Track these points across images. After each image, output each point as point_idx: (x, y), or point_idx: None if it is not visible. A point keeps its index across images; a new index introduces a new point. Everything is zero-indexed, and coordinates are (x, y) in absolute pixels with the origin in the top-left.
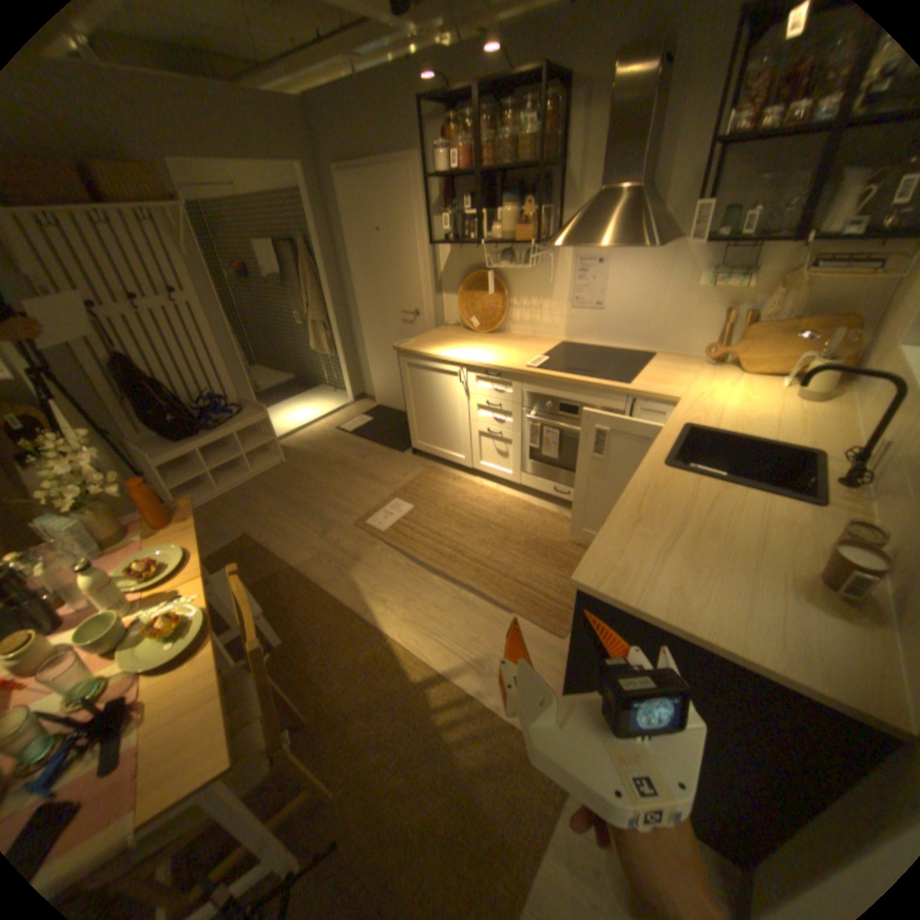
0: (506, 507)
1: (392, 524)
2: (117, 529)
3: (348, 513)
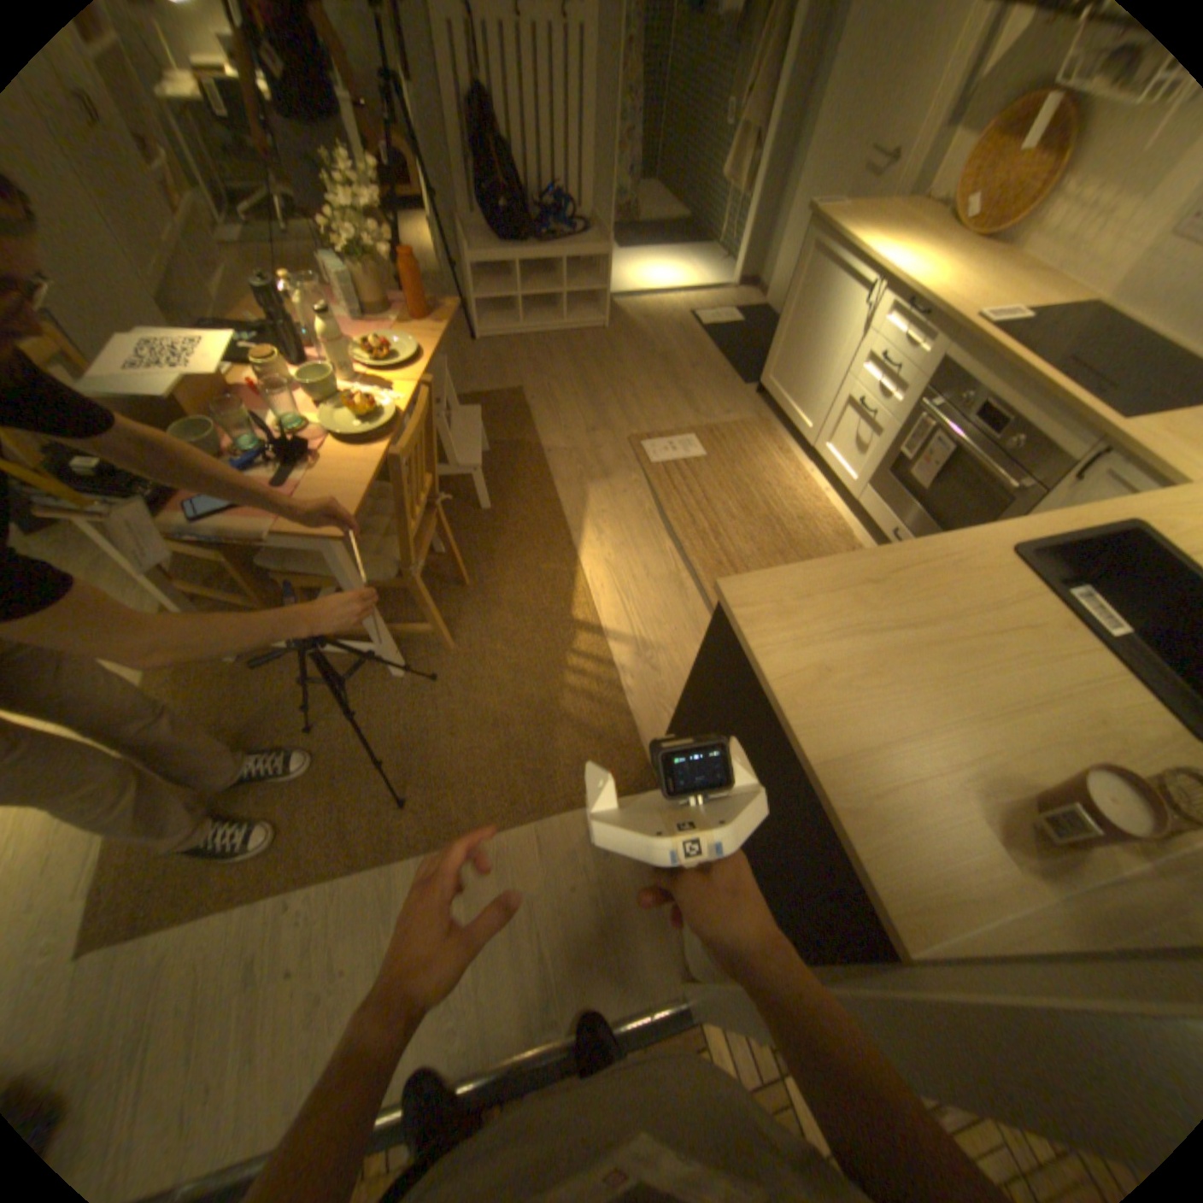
0: (814, 520)
1: (666, 463)
2: (384, 305)
3: (630, 424)
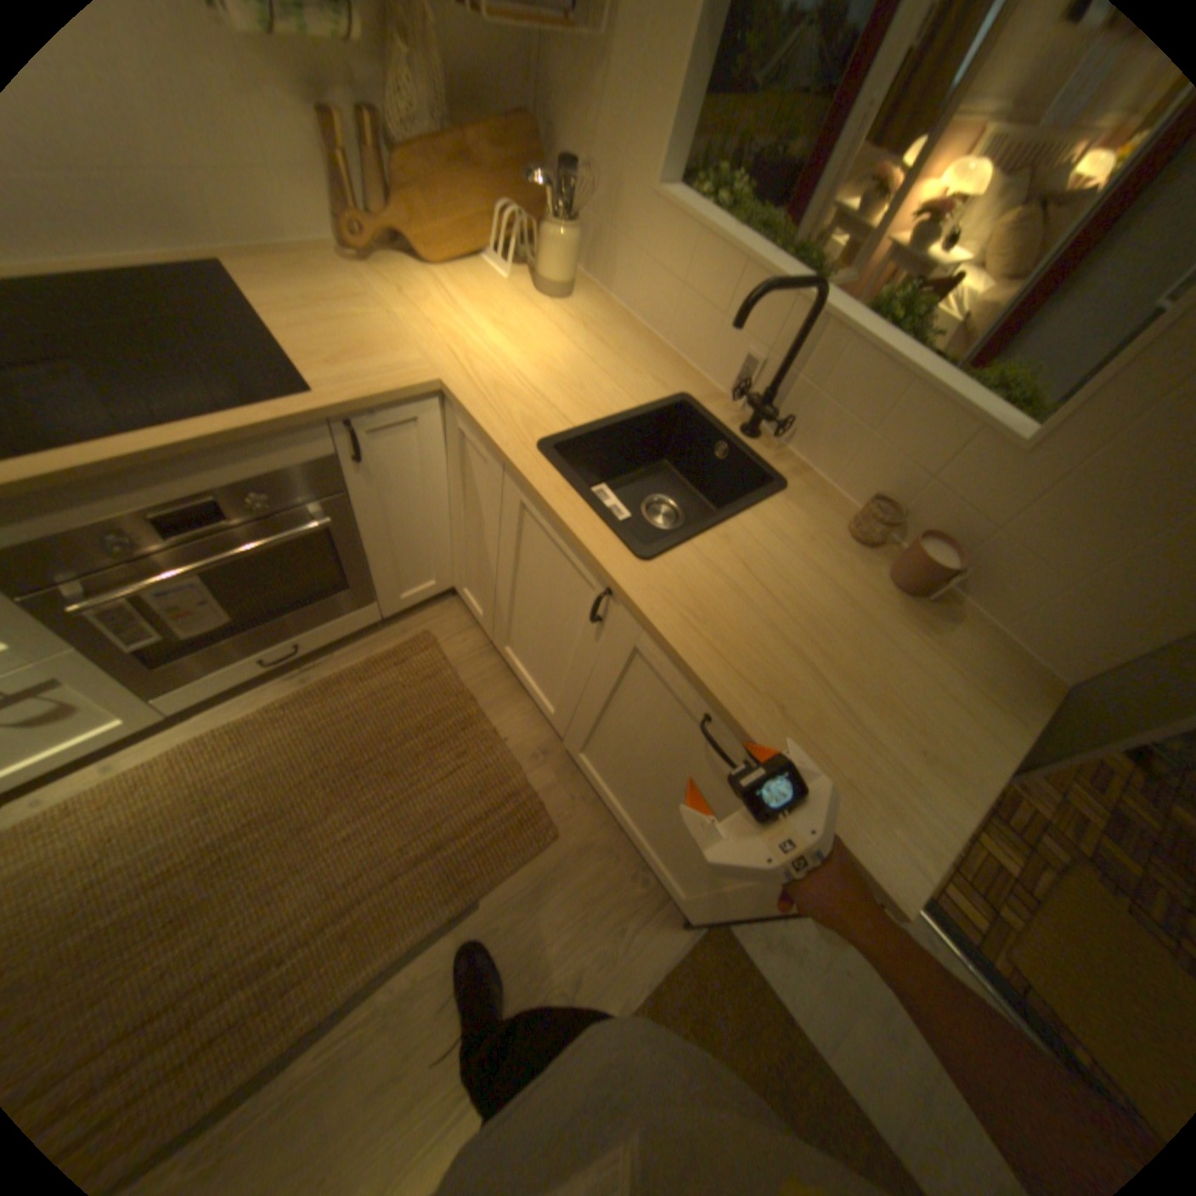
0: (202, 783)
1: None
2: None
3: None
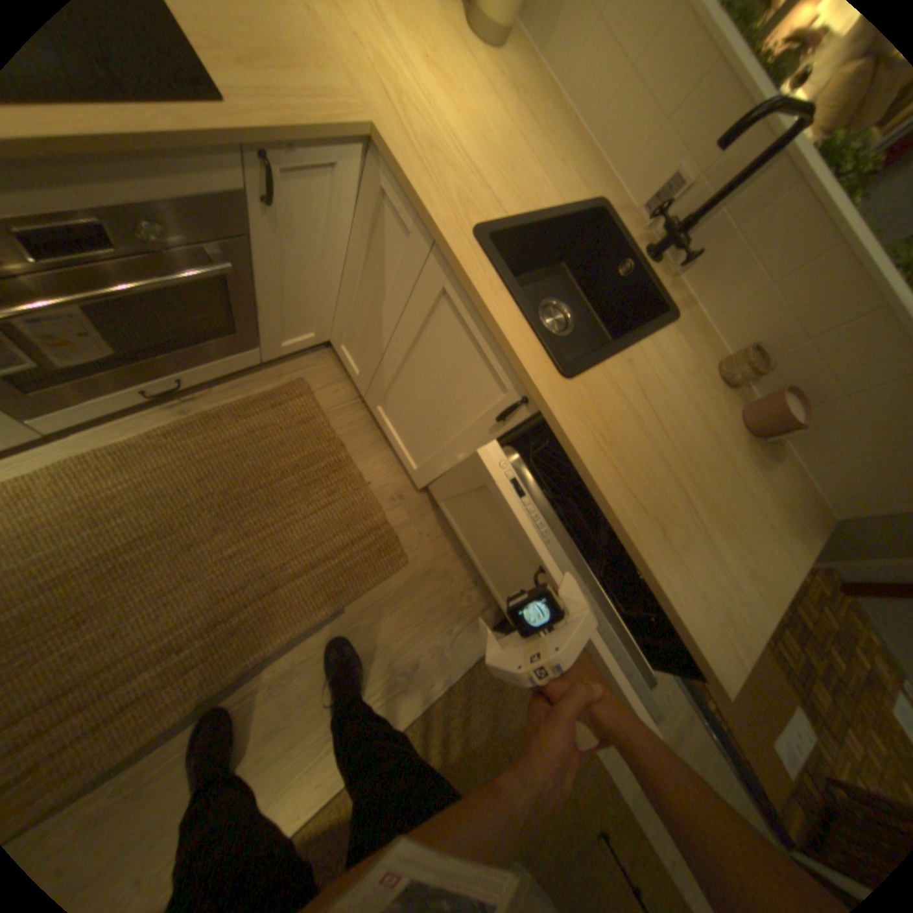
0: (88, 498)
1: None
2: None
3: None
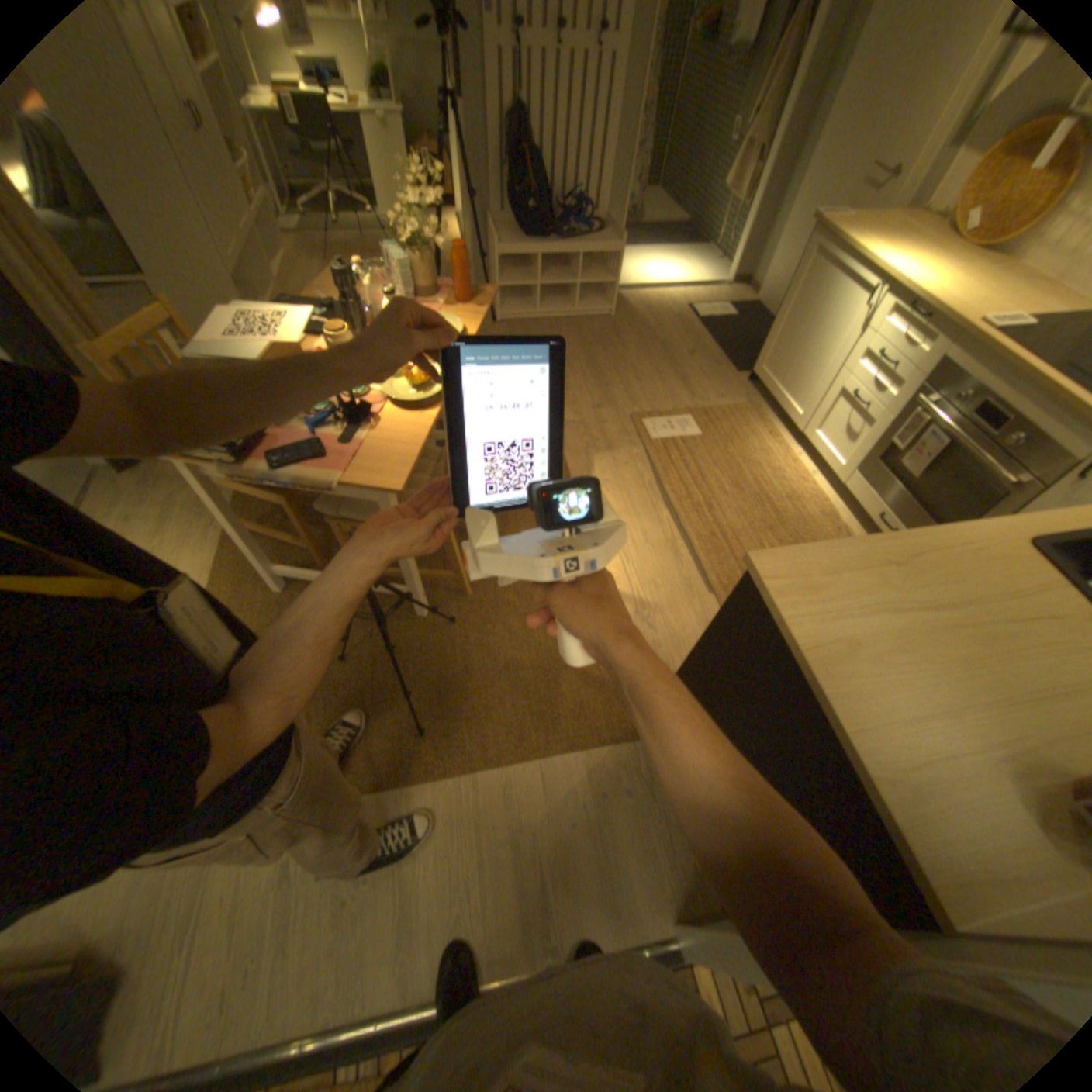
0: (802, 500)
1: (664, 439)
2: (432, 289)
3: (632, 403)
